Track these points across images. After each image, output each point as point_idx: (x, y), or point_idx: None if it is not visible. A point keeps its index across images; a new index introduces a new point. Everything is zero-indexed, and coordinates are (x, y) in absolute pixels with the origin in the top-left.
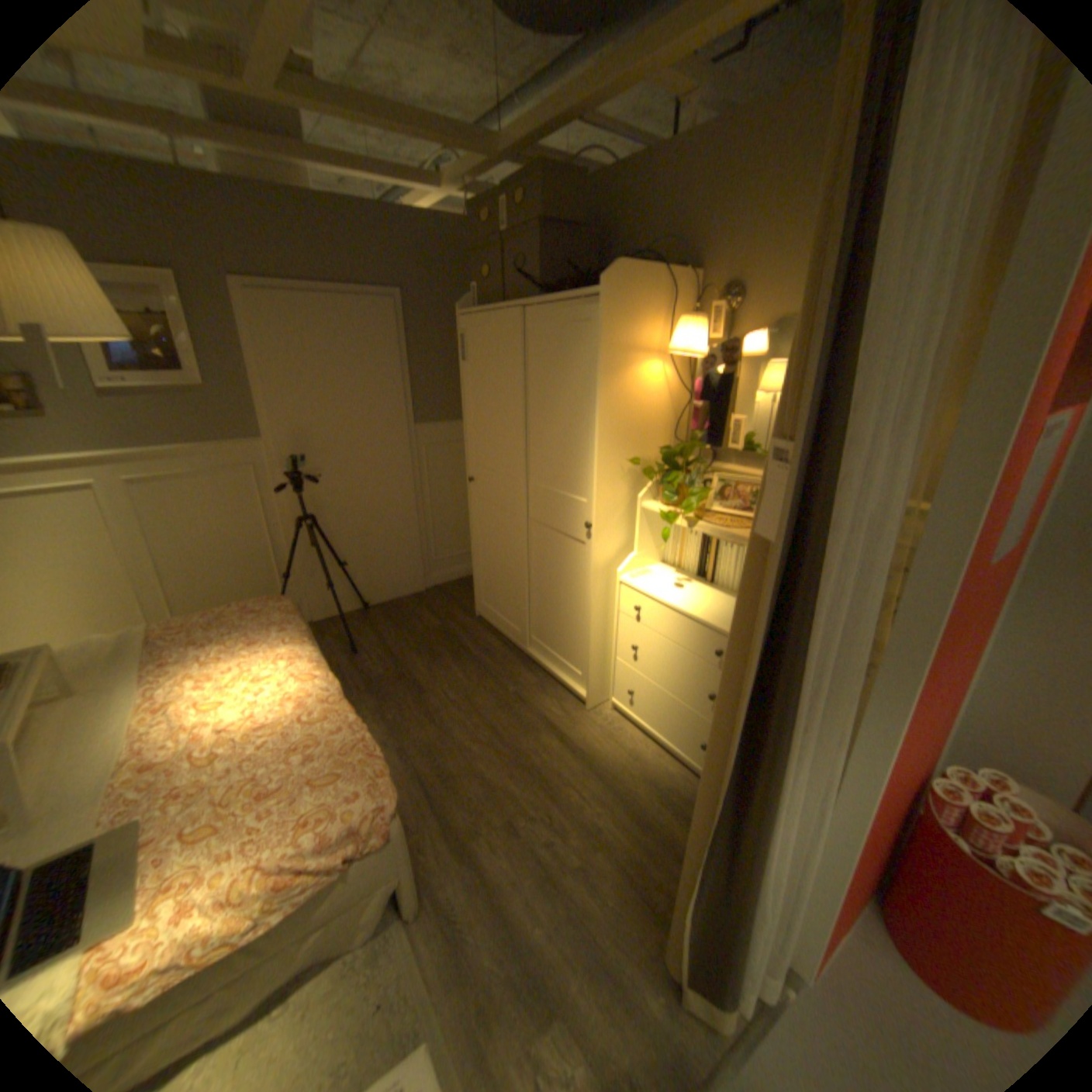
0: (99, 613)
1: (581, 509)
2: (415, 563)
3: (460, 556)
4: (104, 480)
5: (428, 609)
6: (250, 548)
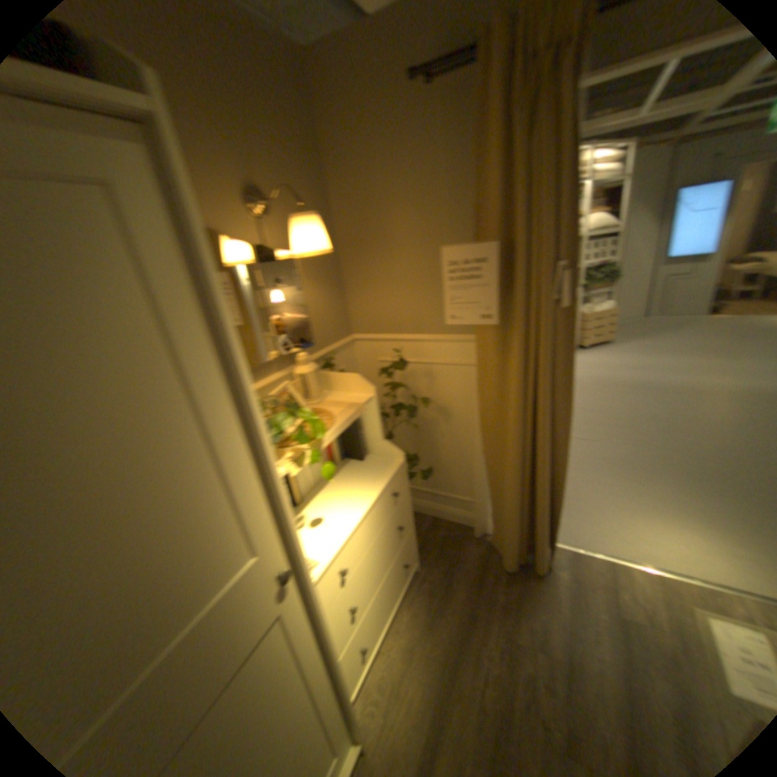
0: None
1: (254, 582)
2: None
3: None
4: None
5: None
6: None
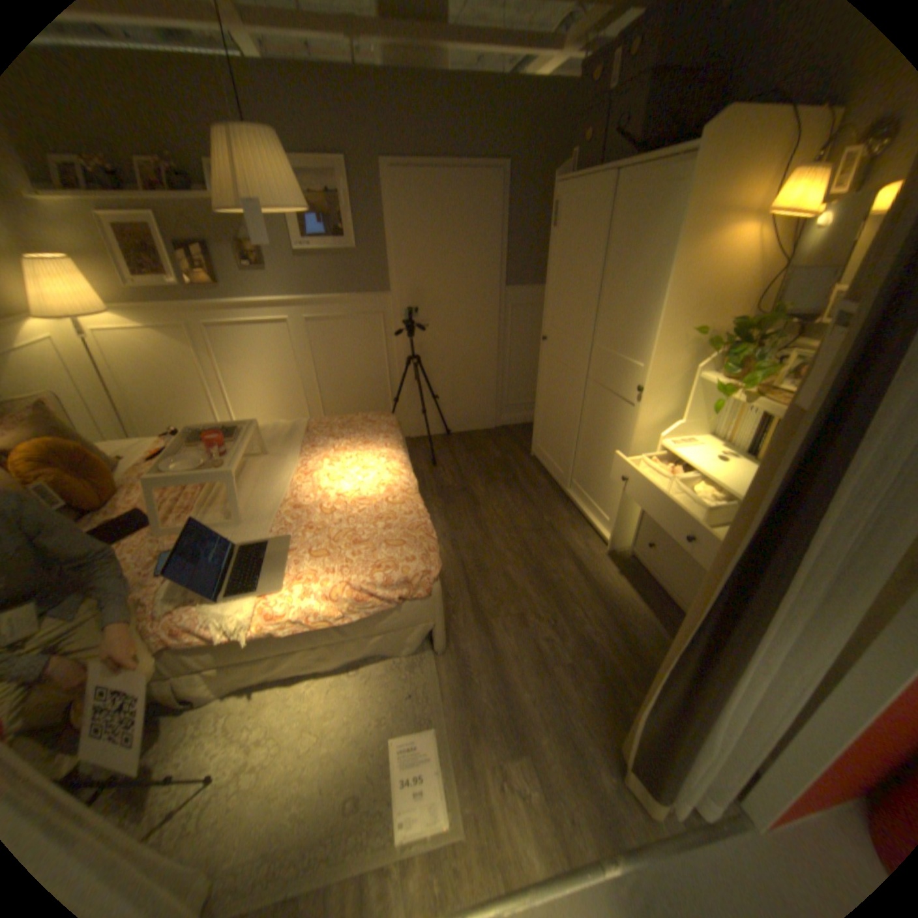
0: (286, 408)
1: (637, 373)
2: (489, 405)
3: (527, 404)
4: (293, 318)
5: (494, 443)
6: (375, 376)
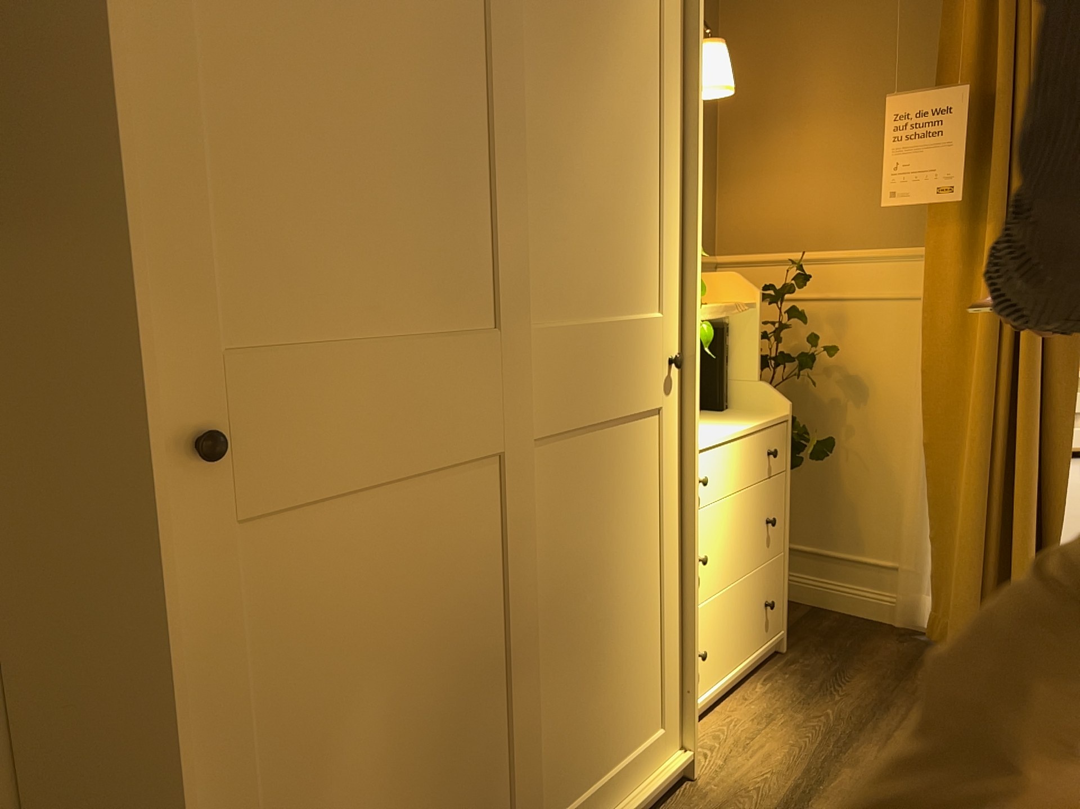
0: None
1: (653, 339)
2: None
3: None
4: None
5: None
6: None
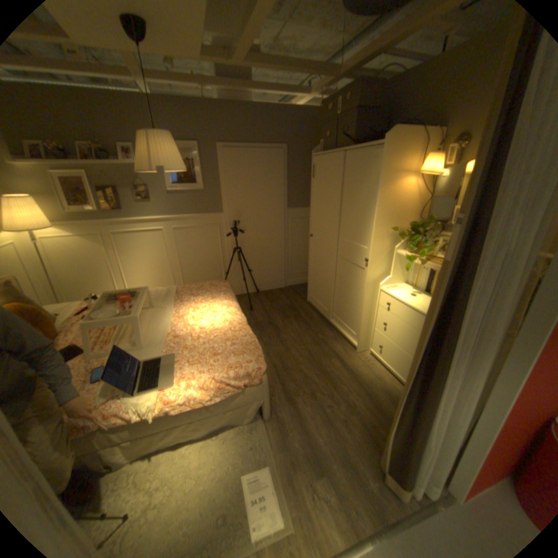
0: (160, 280)
1: (364, 252)
2: (281, 274)
3: (302, 273)
4: (166, 228)
5: (285, 296)
6: (214, 260)
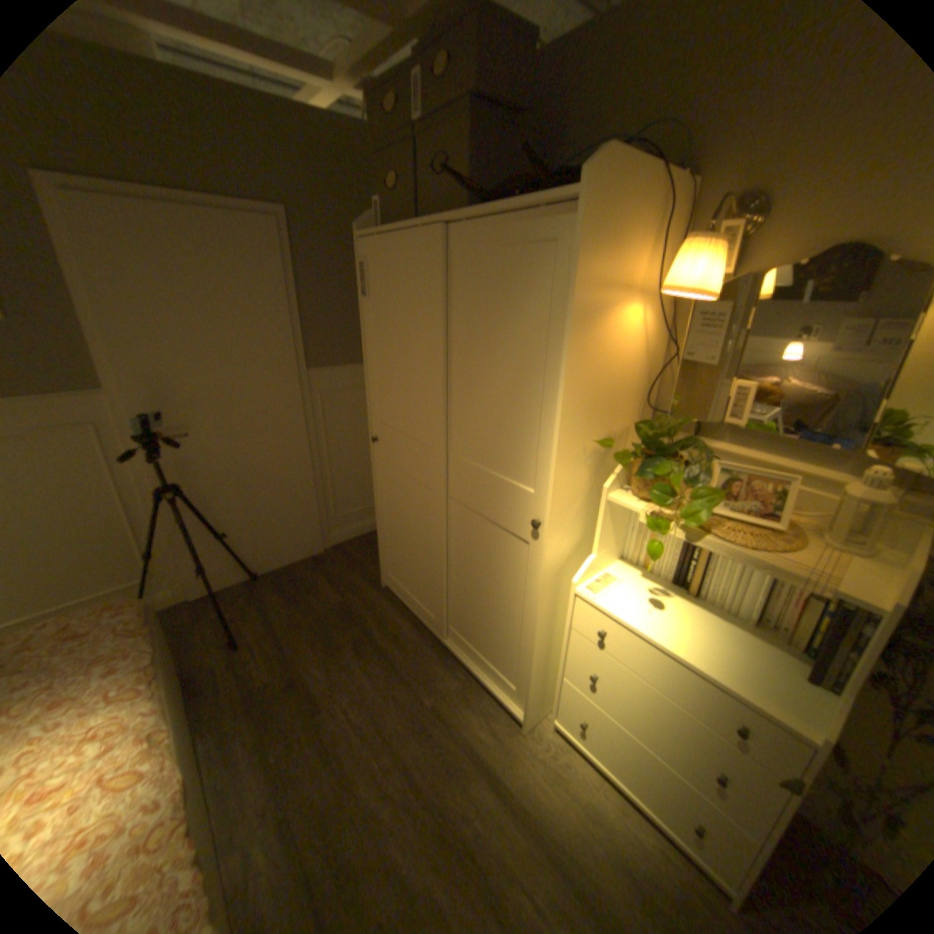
0: None
1: (525, 500)
2: (312, 524)
3: (363, 510)
4: None
5: (327, 578)
6: (98, 524)
